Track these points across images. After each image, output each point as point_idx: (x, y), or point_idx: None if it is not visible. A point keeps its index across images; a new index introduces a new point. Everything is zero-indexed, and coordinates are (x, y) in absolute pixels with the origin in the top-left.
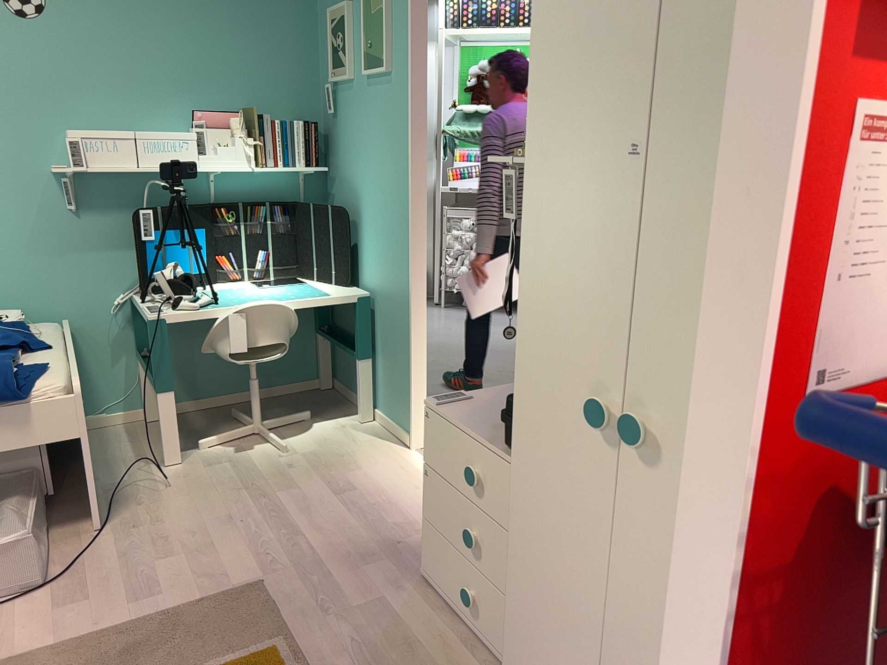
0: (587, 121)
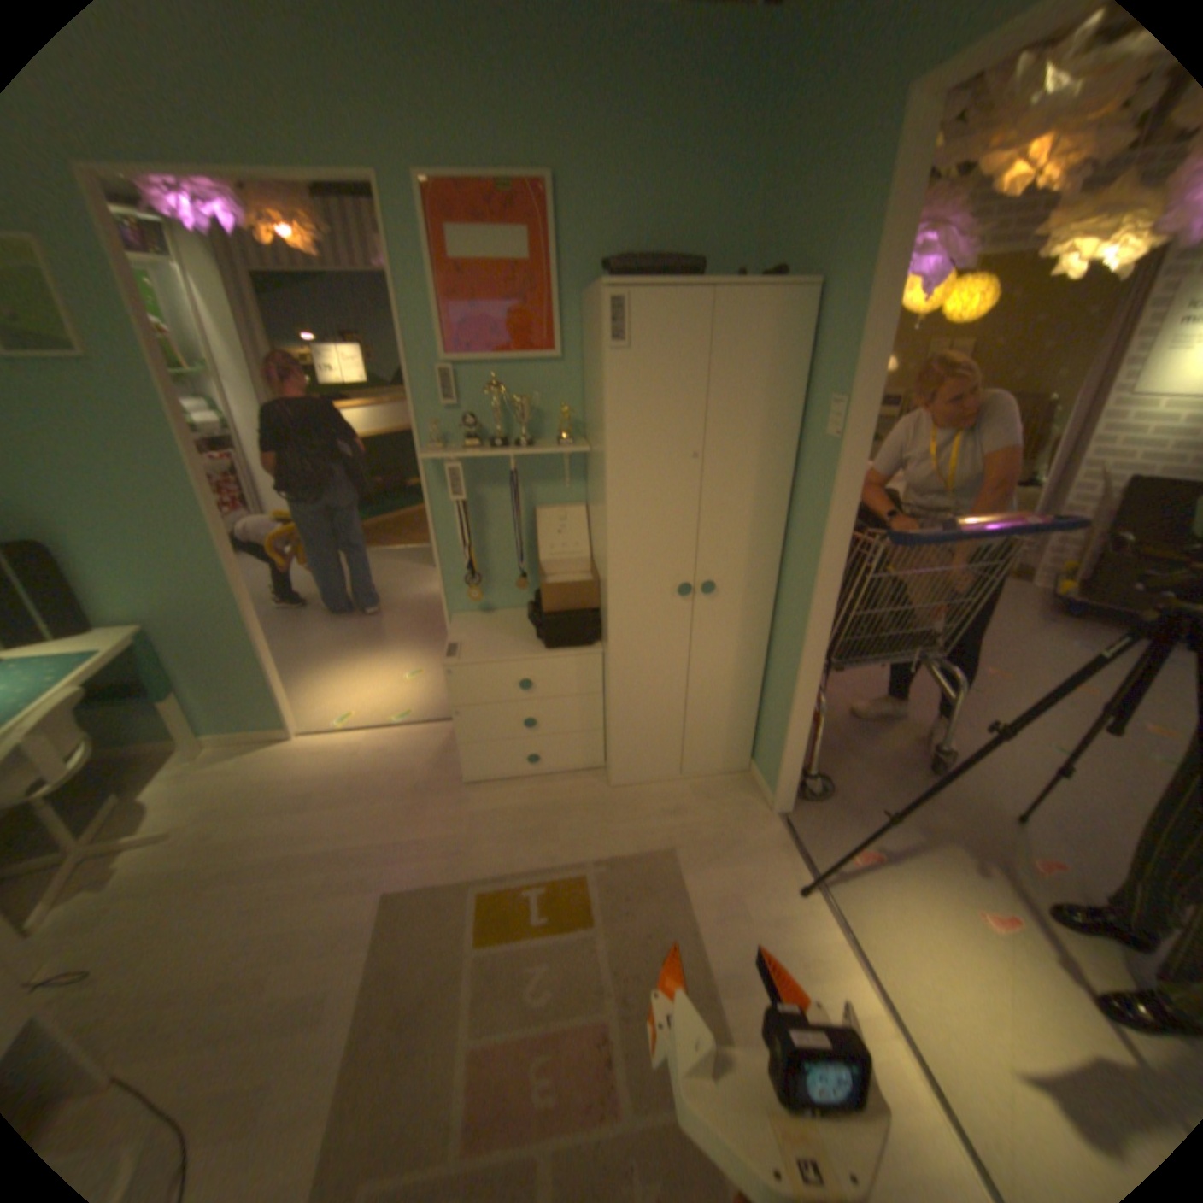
0: (659, 445)
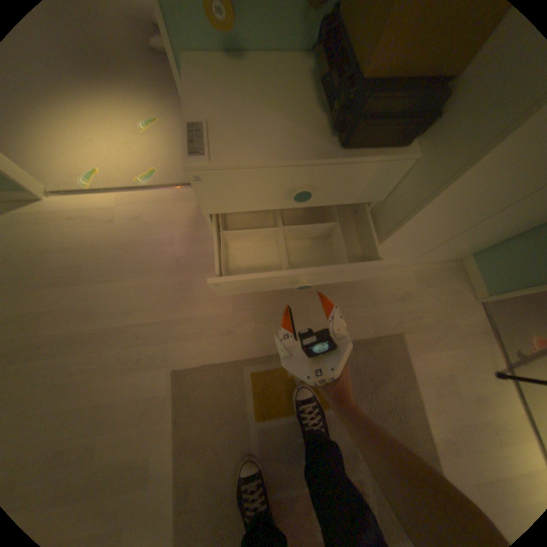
0: None
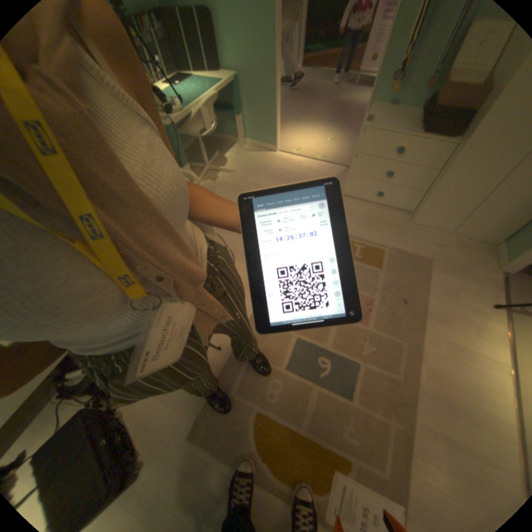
0: None
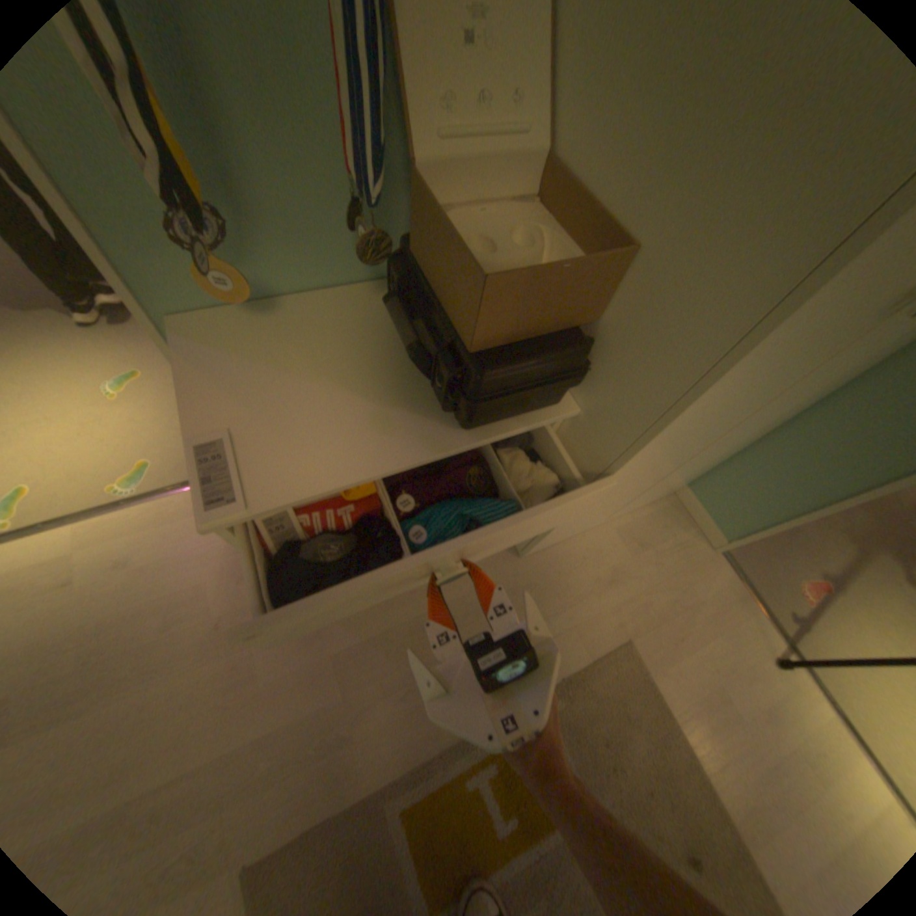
0: None
